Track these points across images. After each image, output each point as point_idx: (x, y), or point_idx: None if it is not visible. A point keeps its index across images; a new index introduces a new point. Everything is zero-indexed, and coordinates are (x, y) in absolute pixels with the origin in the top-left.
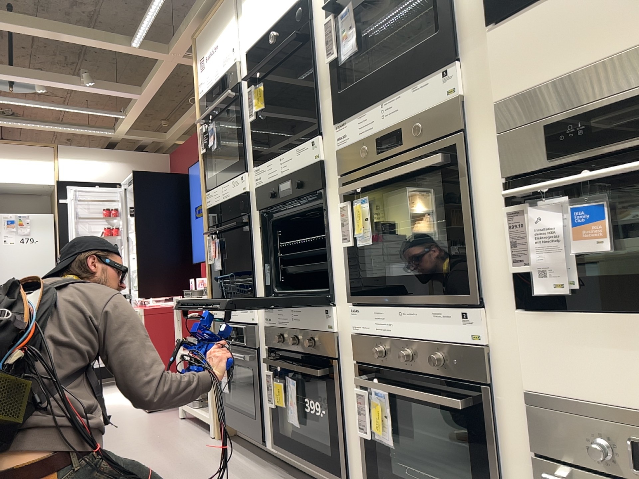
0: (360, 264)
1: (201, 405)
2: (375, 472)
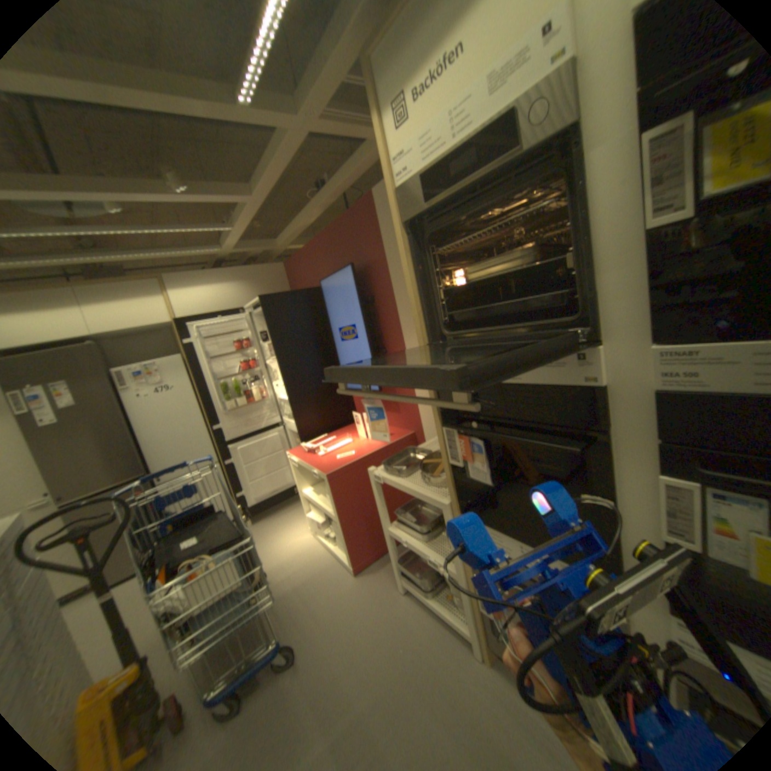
0: None
1: (432, 594)
2: None
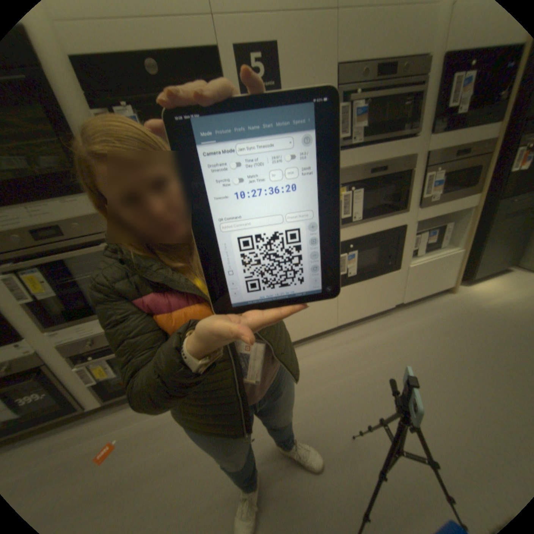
0: (45, 309)
1: None
2: (100, 393)
